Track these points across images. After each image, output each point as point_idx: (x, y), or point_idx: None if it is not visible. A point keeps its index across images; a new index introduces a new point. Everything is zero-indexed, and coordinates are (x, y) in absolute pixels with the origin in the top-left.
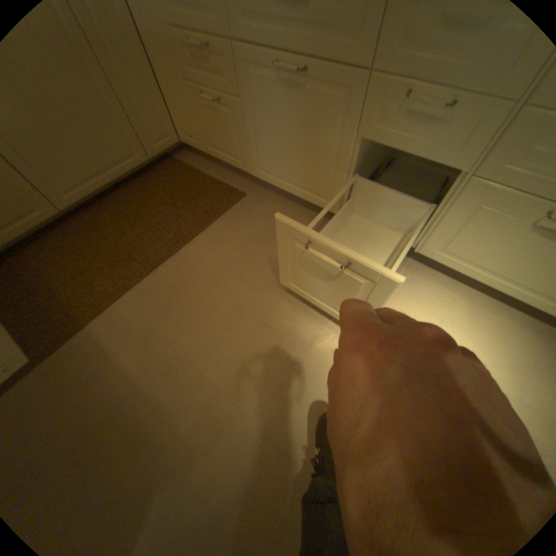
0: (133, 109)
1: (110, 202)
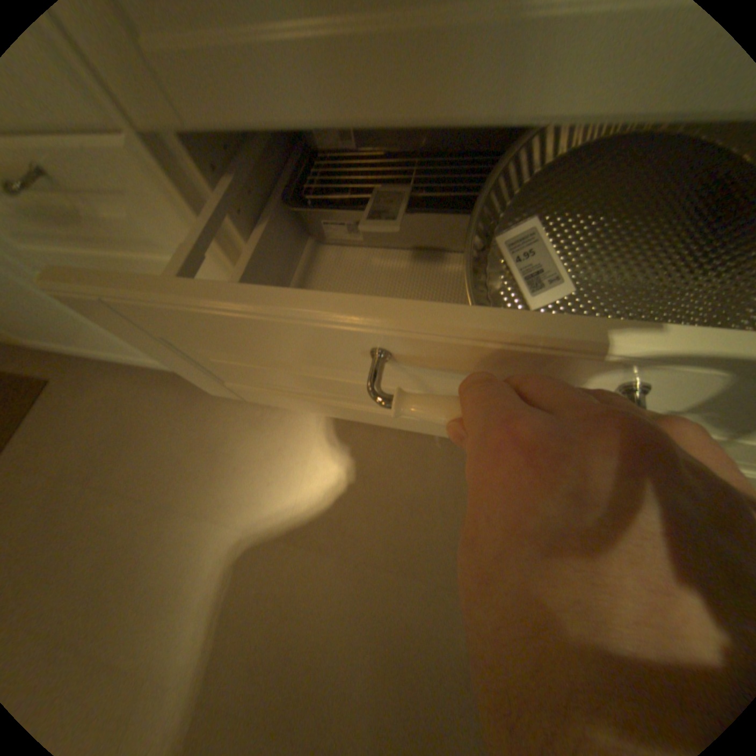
0: None
1: None
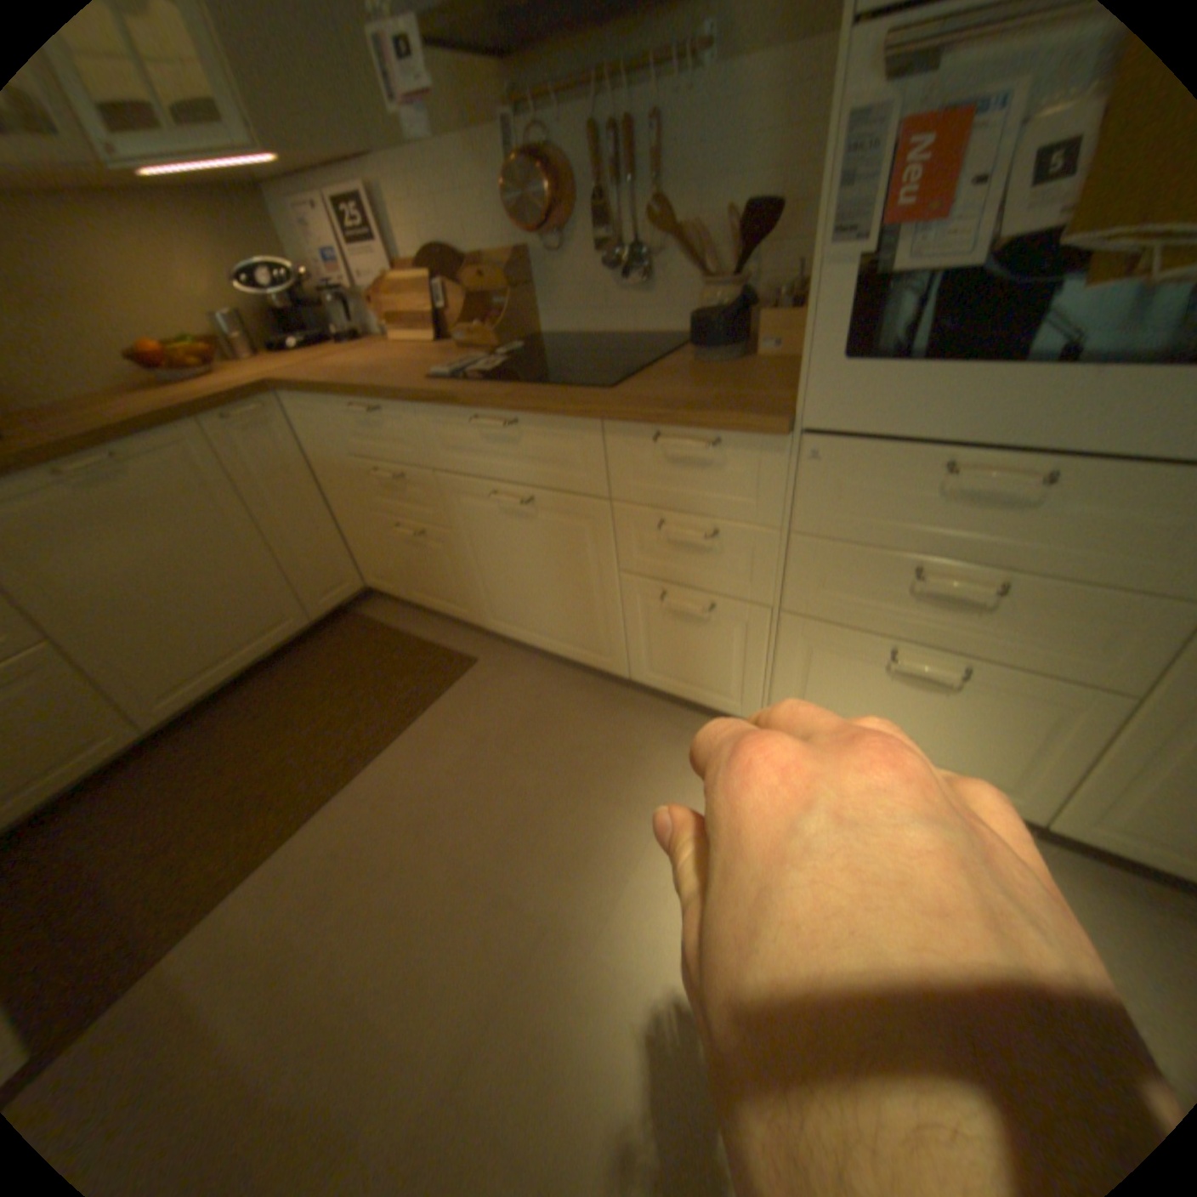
0: (289, 556)
1: (233, 706)
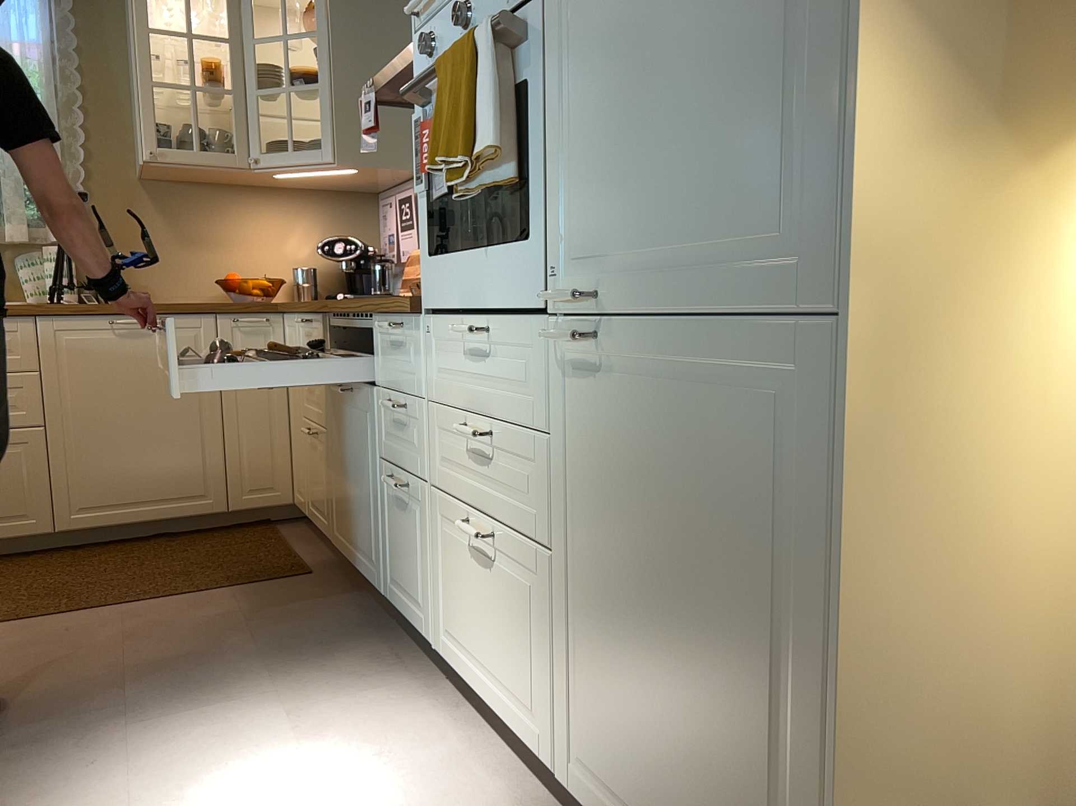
0: (239, 442)
1: (129, 548)
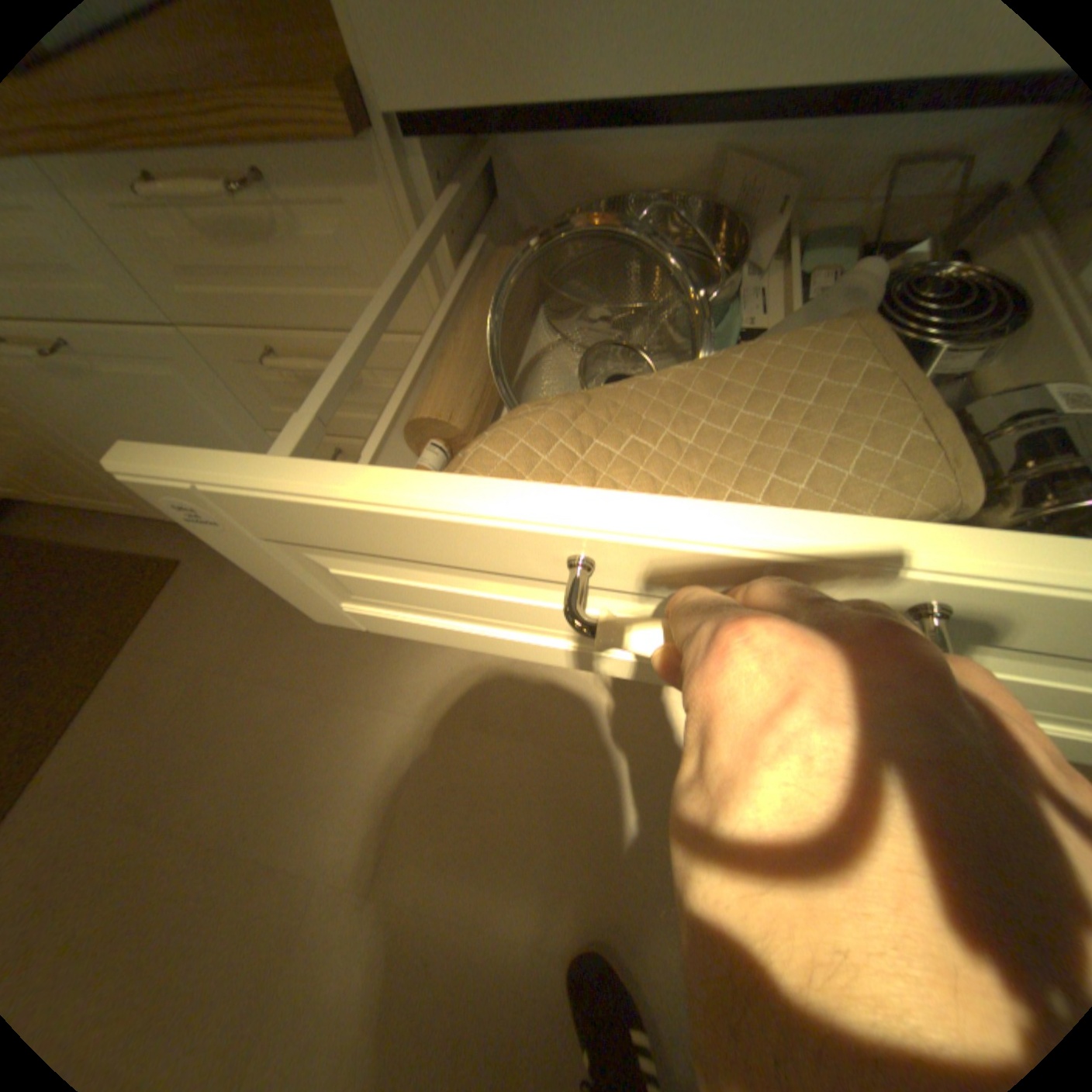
0: None
1: None
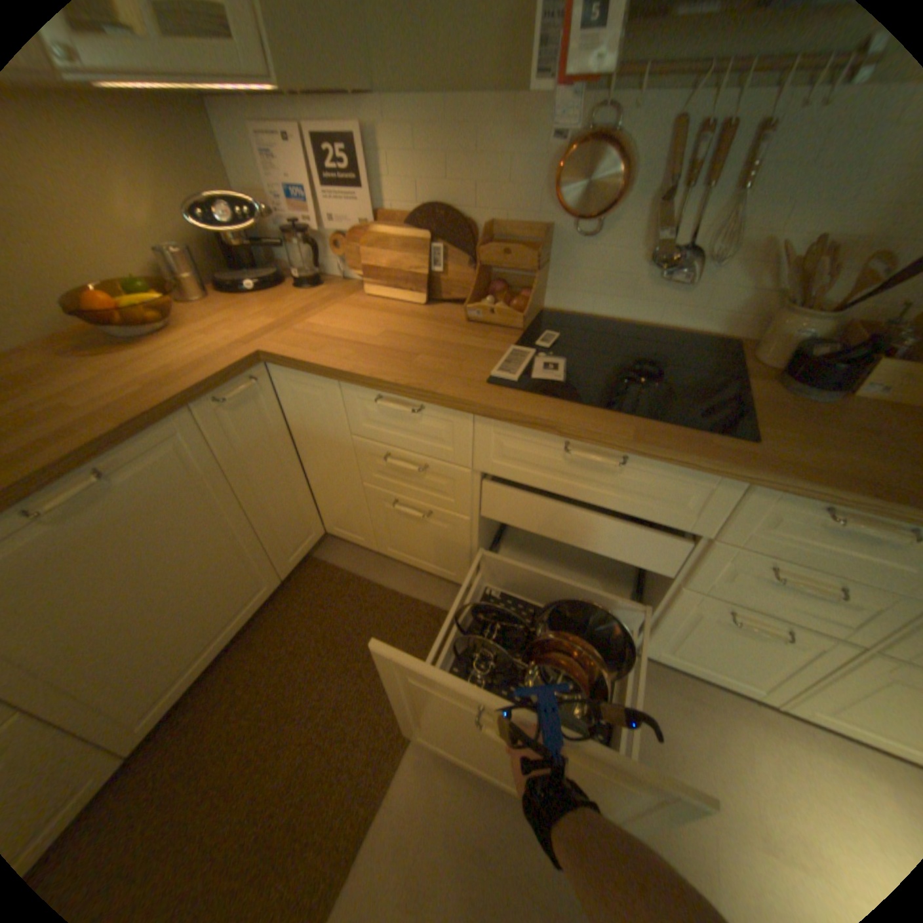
0: (269, 523)
1: (216, 688)
